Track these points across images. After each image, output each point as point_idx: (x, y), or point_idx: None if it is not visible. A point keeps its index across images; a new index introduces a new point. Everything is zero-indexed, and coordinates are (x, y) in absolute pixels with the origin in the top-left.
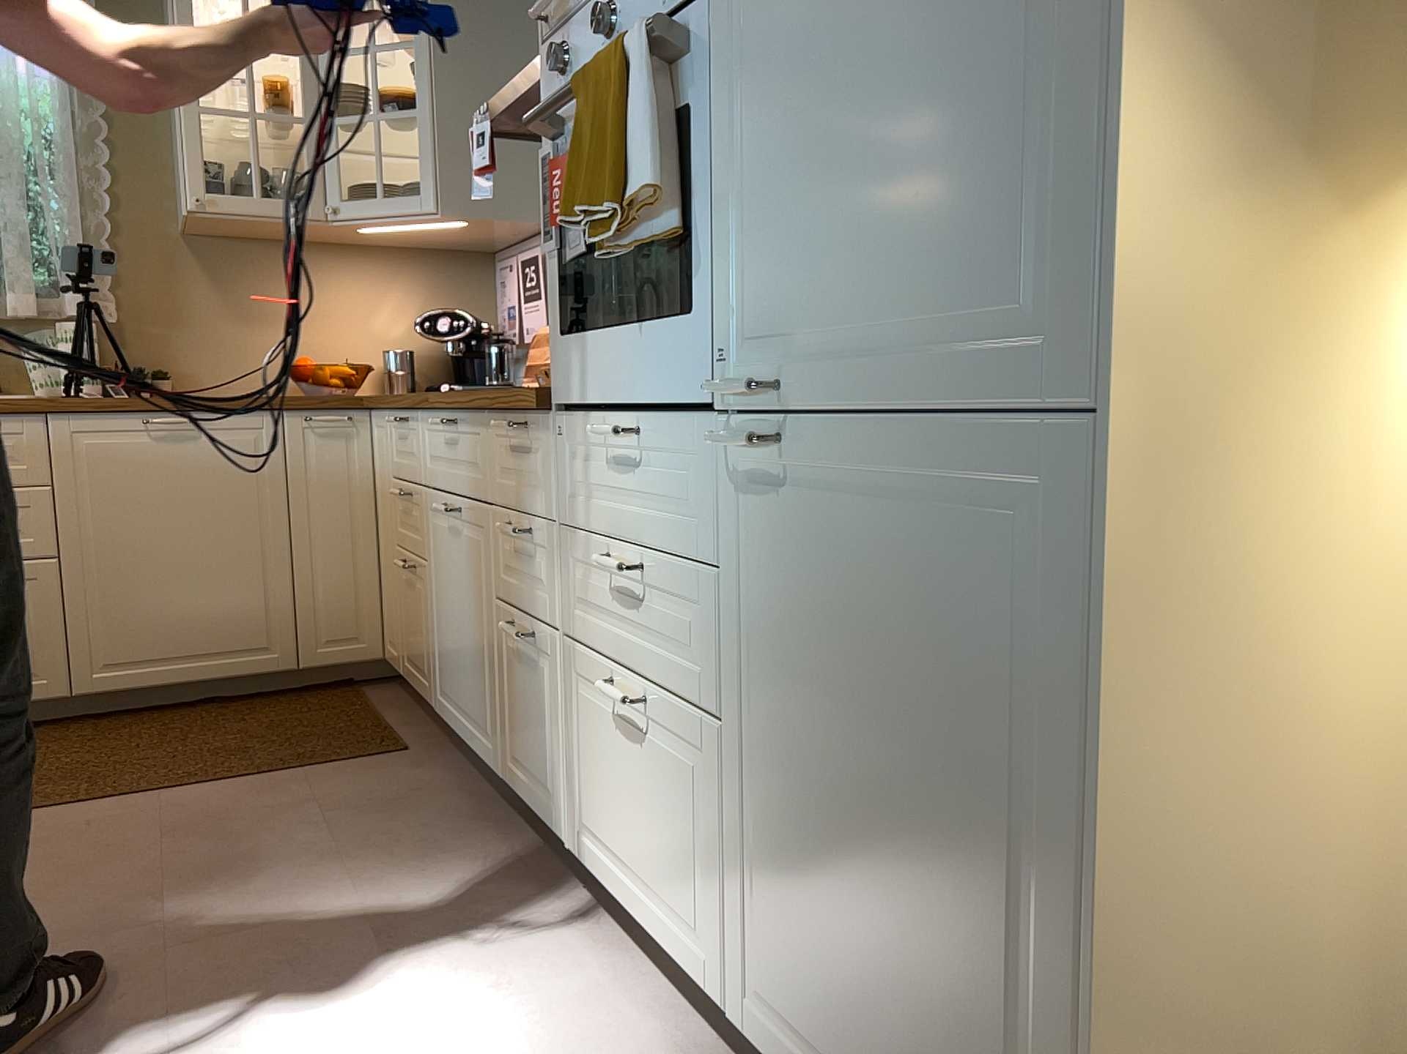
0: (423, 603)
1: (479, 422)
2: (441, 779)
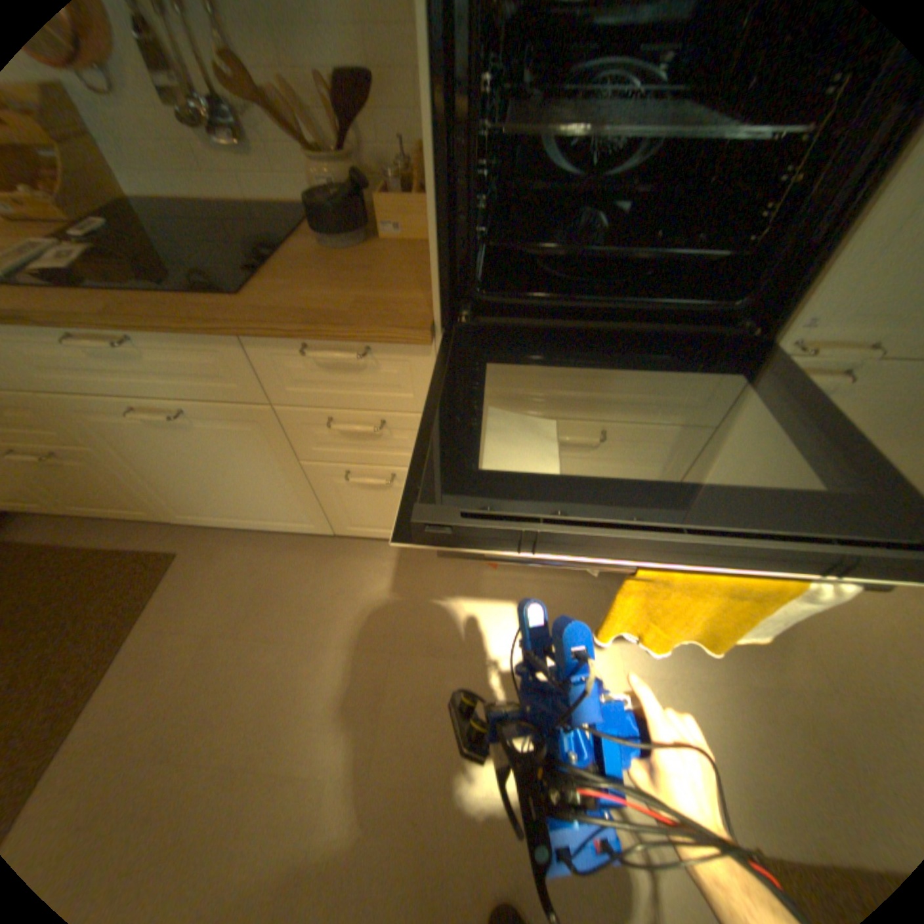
0: (97, 474)
1: (208, 341)
2: (242, 554)
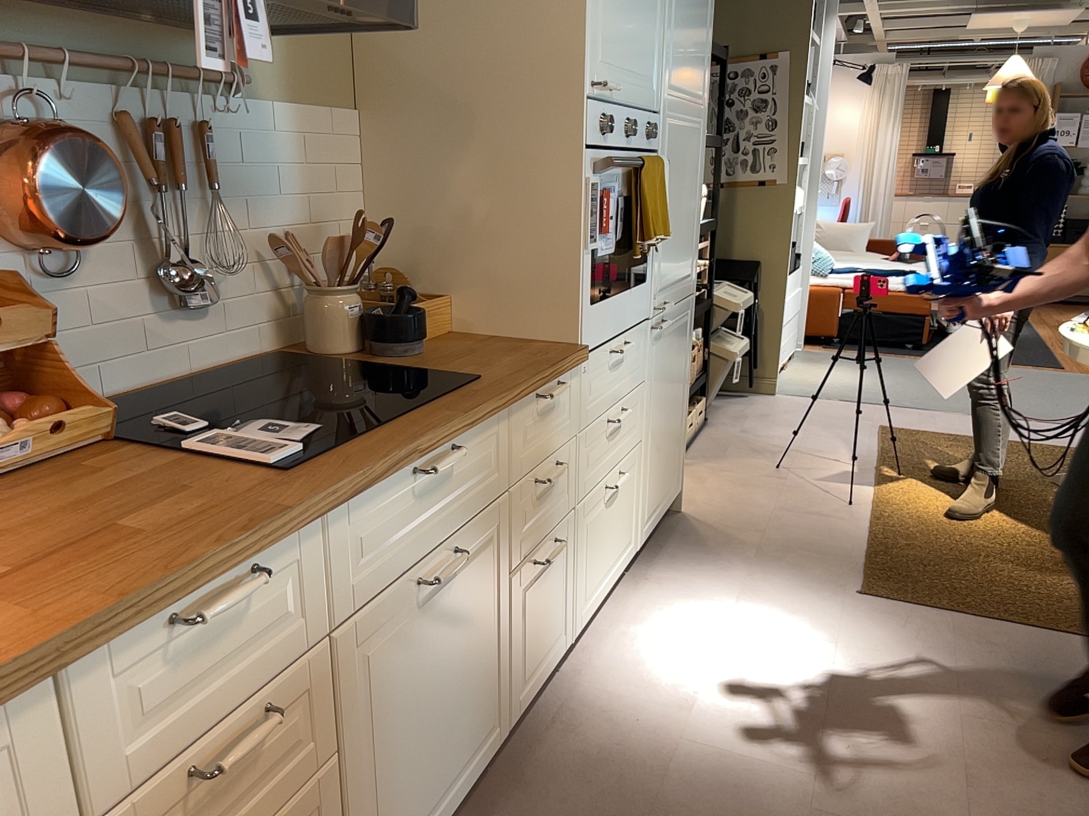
0: None
1: (496, 420)
2: None
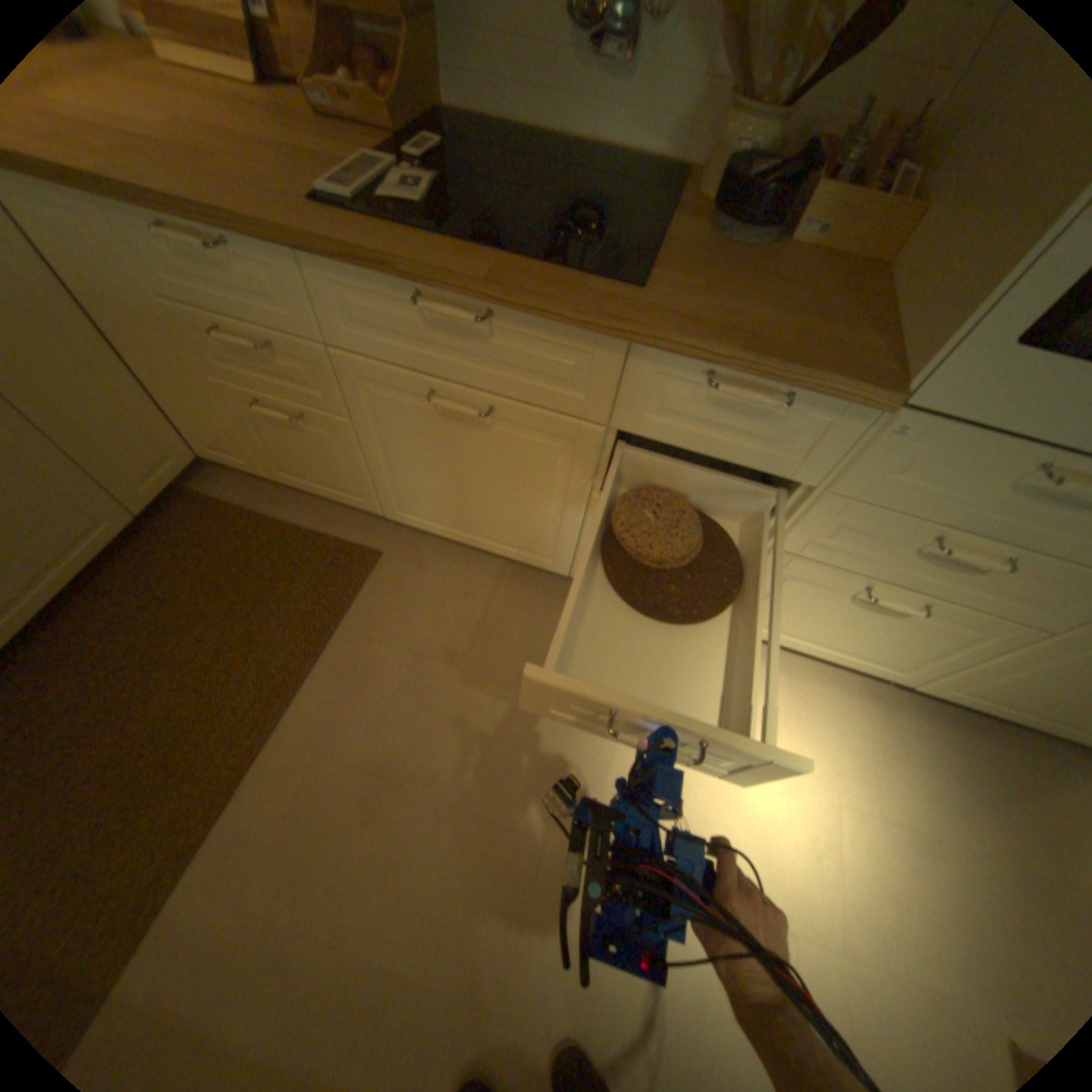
0: (340, 448)
1: (592, 340)
2: (455, 570)
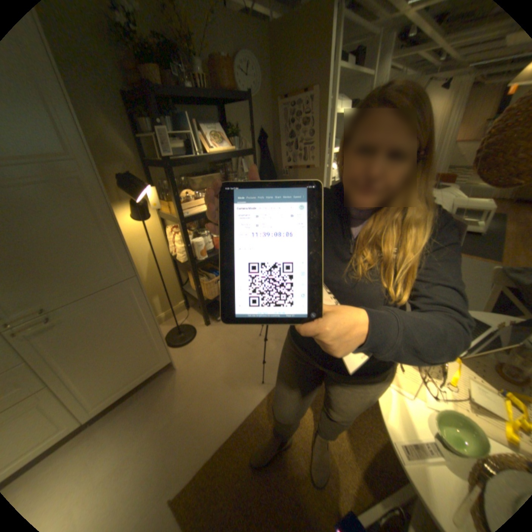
0: None
1: None
2: None
